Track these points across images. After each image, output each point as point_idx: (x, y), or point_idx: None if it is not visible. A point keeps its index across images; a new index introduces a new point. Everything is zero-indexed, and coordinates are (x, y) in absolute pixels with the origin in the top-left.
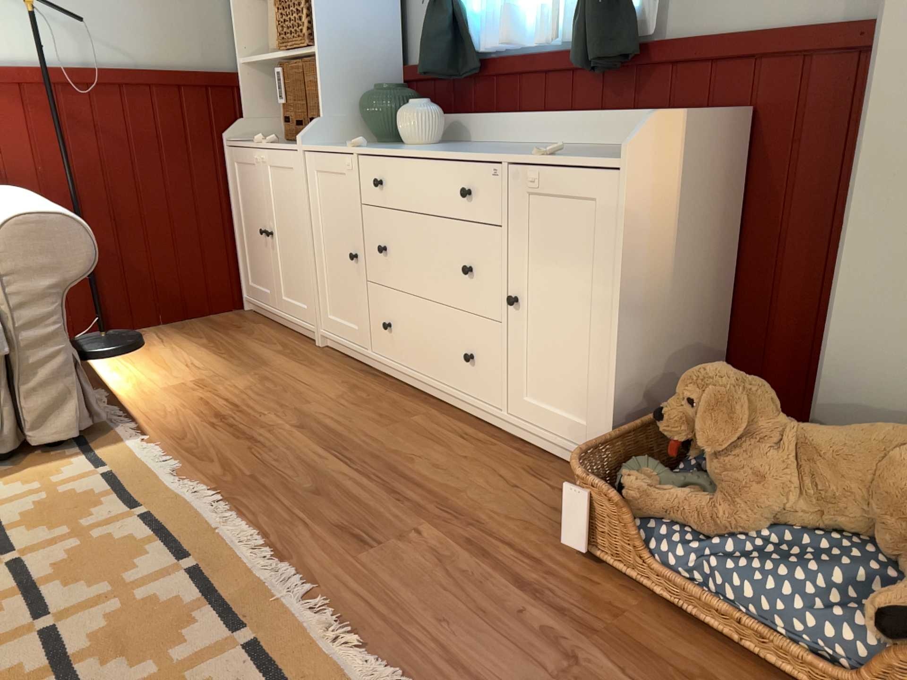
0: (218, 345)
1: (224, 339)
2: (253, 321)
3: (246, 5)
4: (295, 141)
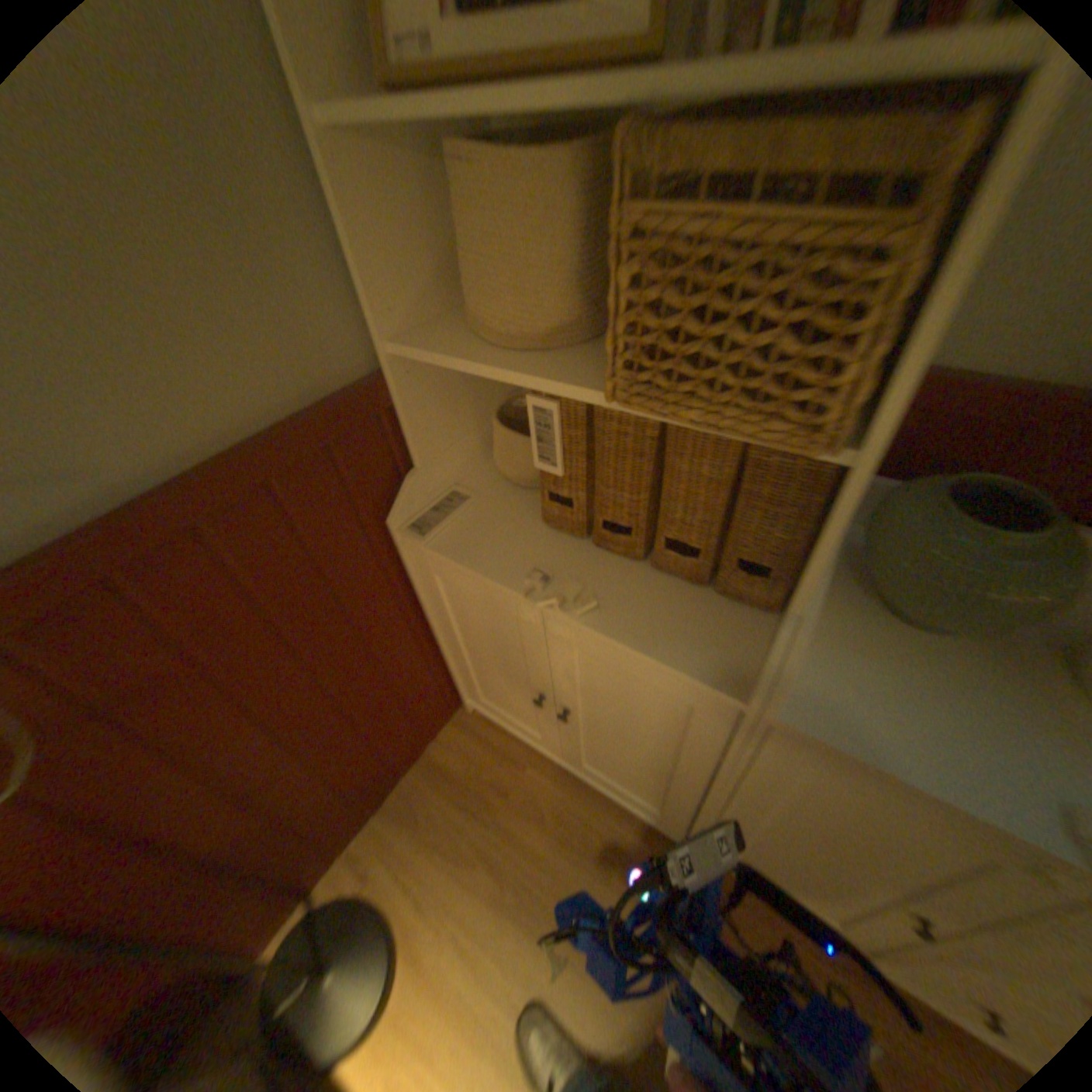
0: (522, 895)
1: (516, 860)
2: (511, 756)
3: (366, 151)
4: (588, 534)
